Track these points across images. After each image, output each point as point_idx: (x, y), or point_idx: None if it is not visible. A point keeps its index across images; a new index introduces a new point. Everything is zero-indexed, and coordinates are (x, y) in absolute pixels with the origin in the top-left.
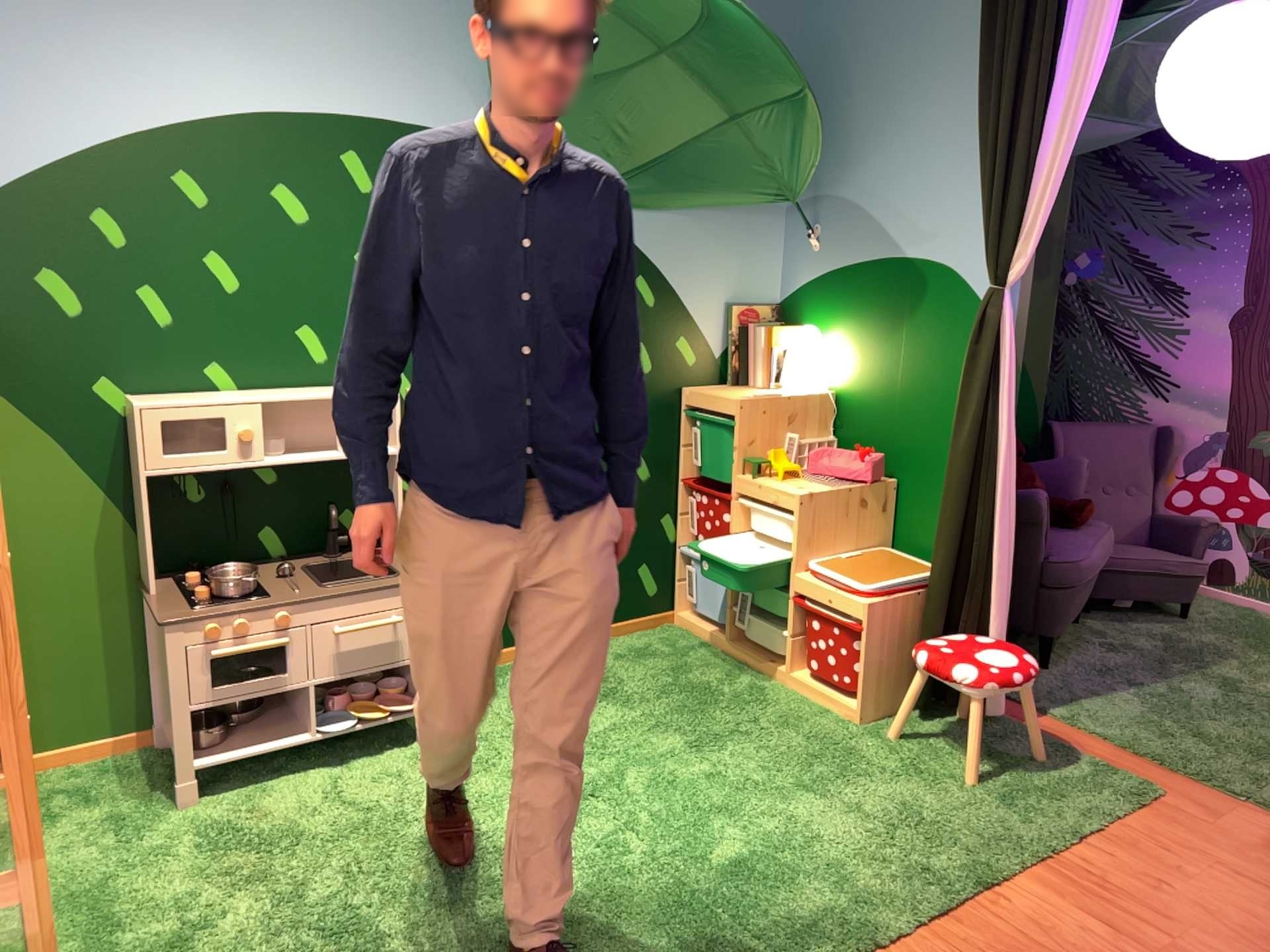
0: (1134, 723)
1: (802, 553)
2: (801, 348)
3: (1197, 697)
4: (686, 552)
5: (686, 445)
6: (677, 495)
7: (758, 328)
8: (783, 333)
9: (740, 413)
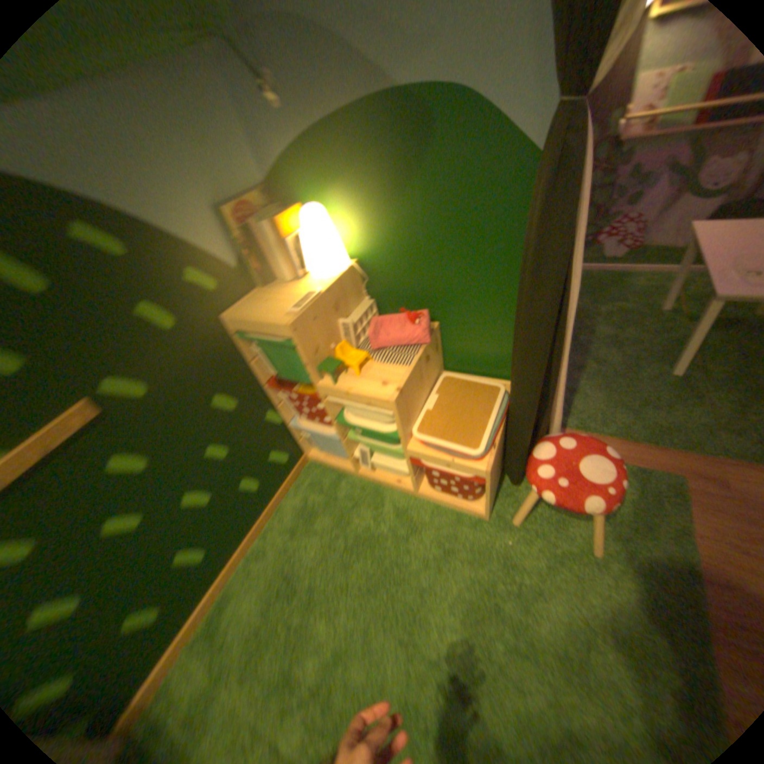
0: (612, 410)
1: (406, 431)
2: (314, 232)
3: (615, 364)
4: (296, 425)
5: (255, 364)
6: (268, 394)
7: (261, 222)
8: (288, 219)
9: (297, 335)
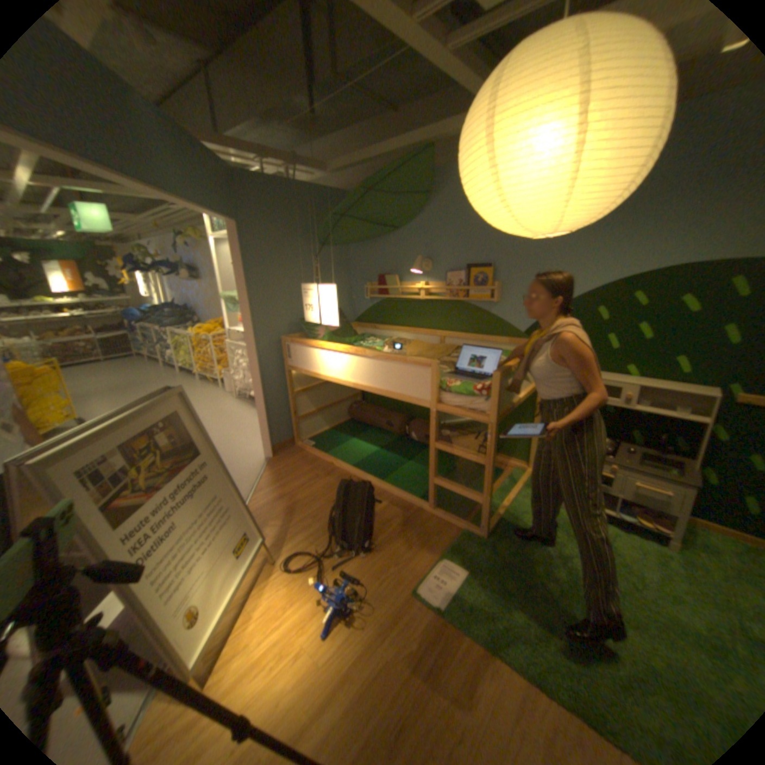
0: None
1: None
2: None
3: None
4: None
5: None
6: None
7: None
8: None
9: None
